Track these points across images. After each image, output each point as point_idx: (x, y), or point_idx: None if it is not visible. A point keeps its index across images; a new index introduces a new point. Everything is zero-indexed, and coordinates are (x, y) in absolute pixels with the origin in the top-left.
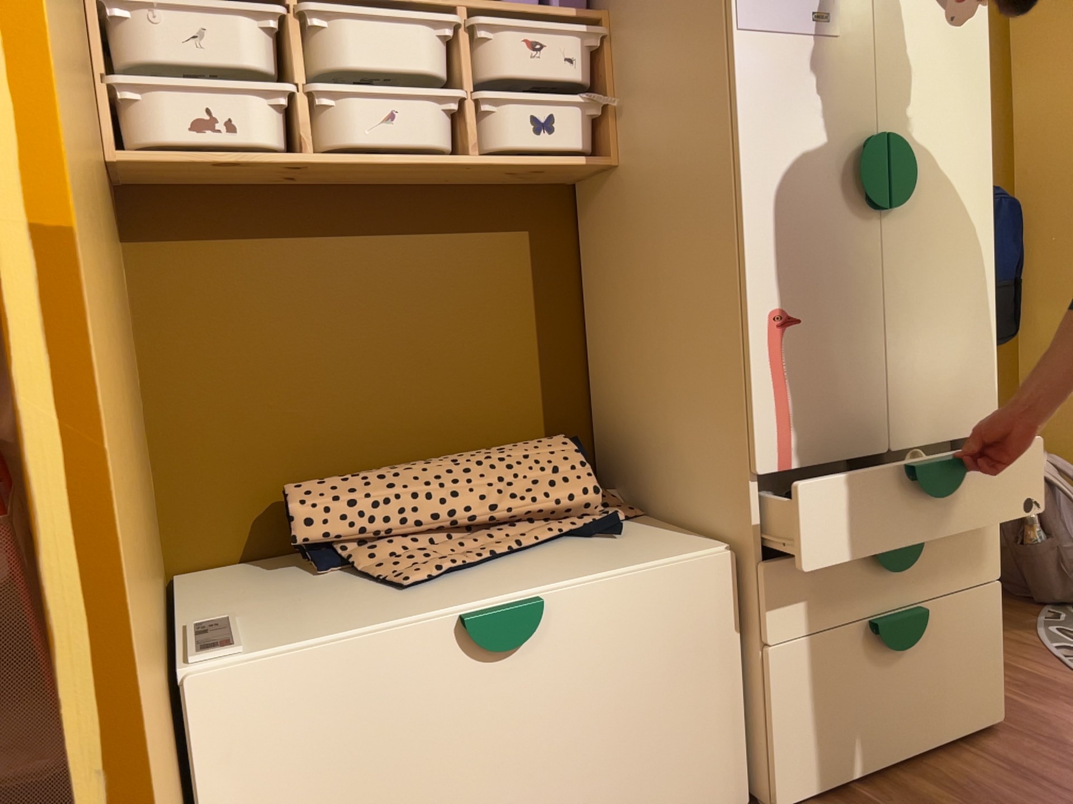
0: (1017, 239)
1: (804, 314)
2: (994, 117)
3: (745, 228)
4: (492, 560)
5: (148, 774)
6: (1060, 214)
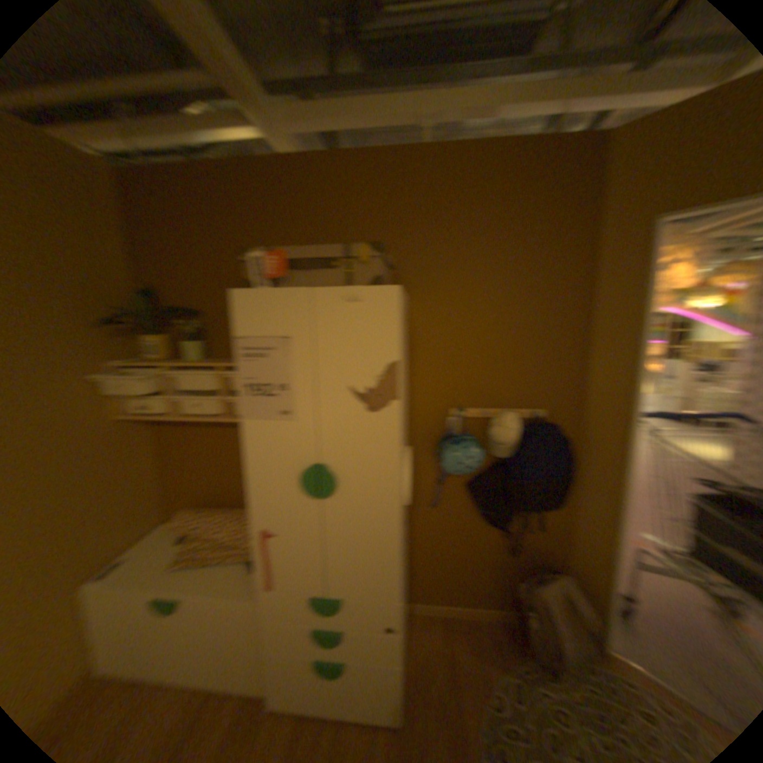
0: (580, 453)
1: (274, 534)
2: (569, 383)
3: (246, 496)
4: (202, 568)
5: None
6: (608, 448)
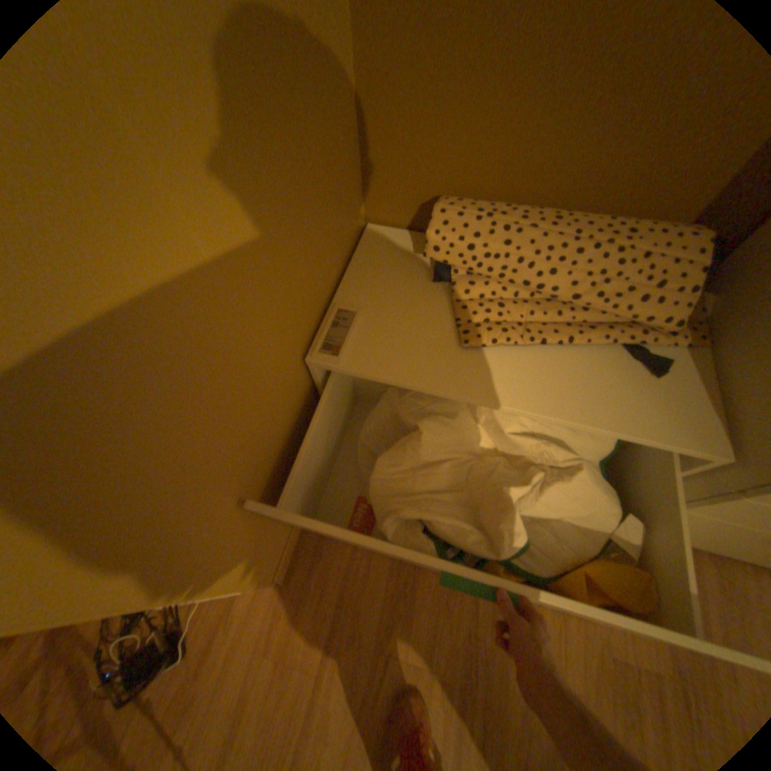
0: None
1: None
2: None
3: None
4: (539, 343)
5: (171, 564)
6: None
